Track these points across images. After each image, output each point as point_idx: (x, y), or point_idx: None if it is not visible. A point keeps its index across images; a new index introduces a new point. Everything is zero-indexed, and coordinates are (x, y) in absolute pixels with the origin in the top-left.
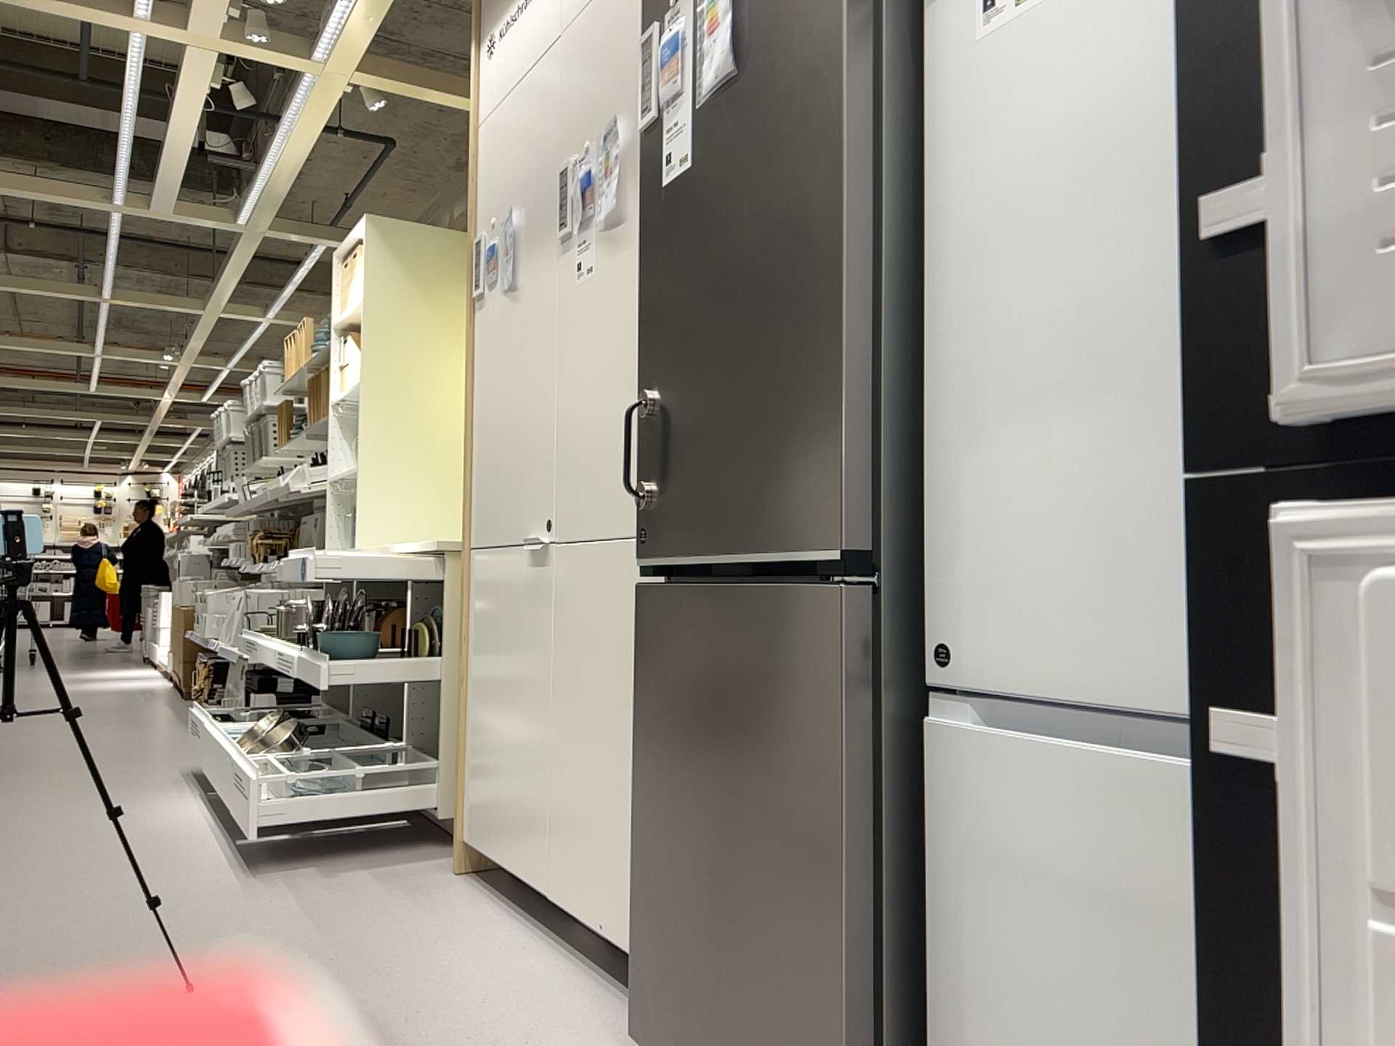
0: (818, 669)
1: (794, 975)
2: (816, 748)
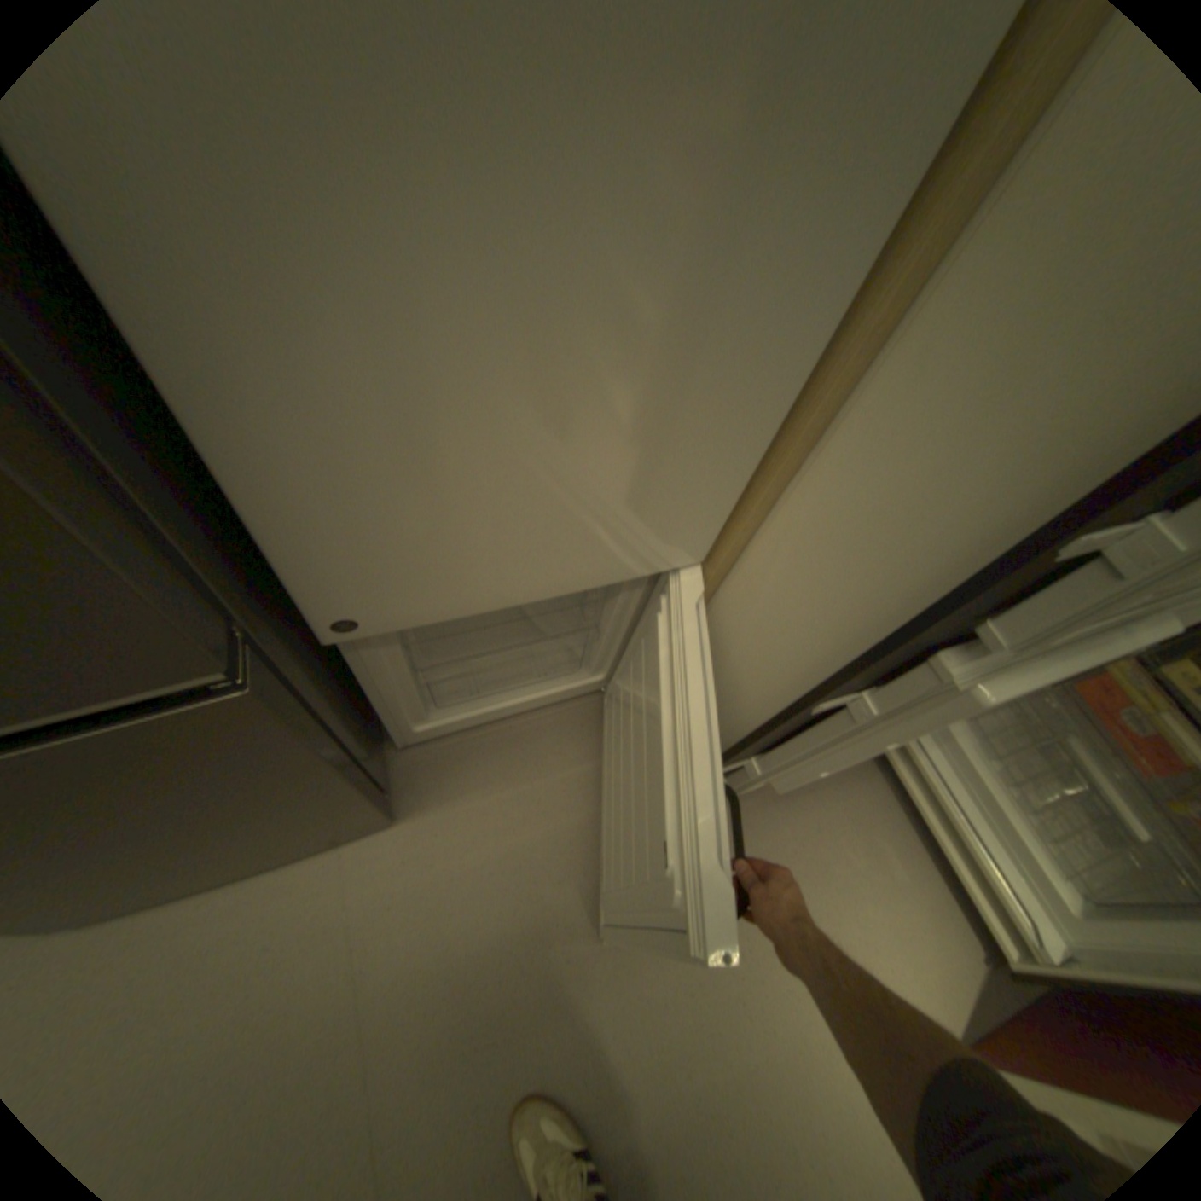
0: (217, 745)
1: (287, 822)
2: (253, 770)
